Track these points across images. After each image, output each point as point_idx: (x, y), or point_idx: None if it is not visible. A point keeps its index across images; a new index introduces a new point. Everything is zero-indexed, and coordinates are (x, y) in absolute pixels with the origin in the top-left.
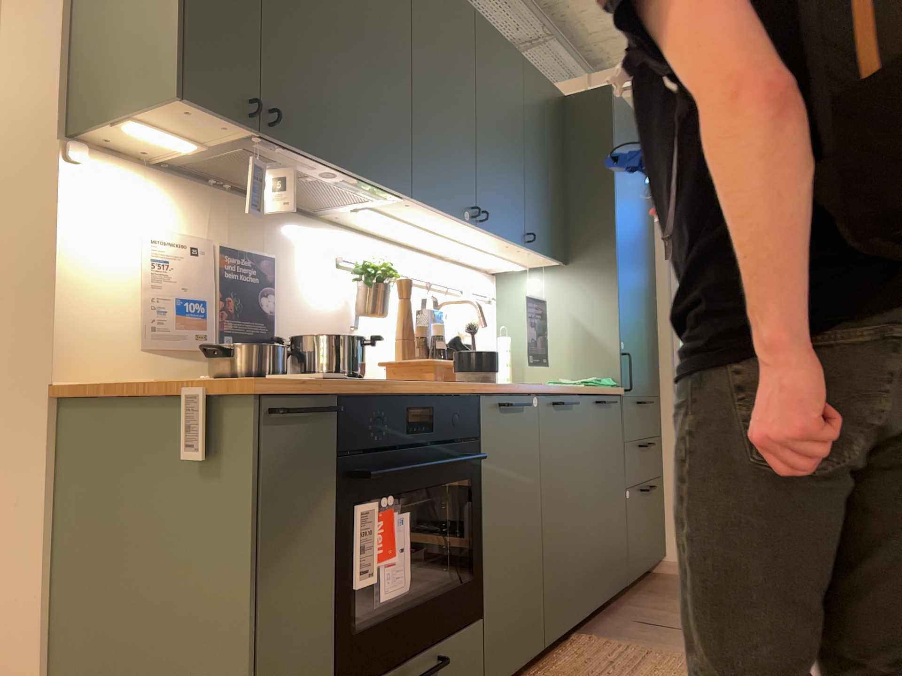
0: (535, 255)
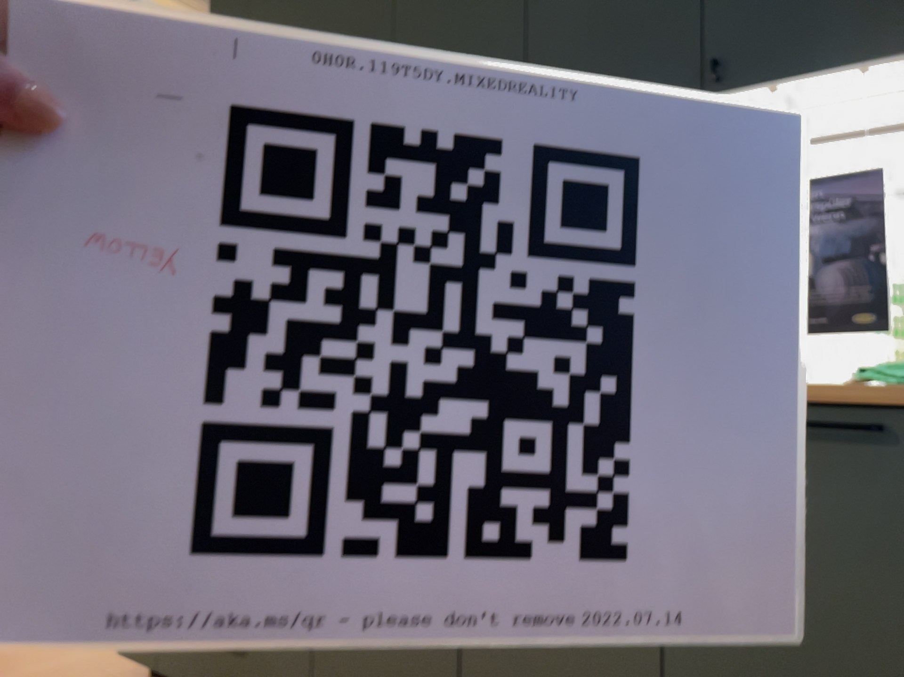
0: (813, 83)
